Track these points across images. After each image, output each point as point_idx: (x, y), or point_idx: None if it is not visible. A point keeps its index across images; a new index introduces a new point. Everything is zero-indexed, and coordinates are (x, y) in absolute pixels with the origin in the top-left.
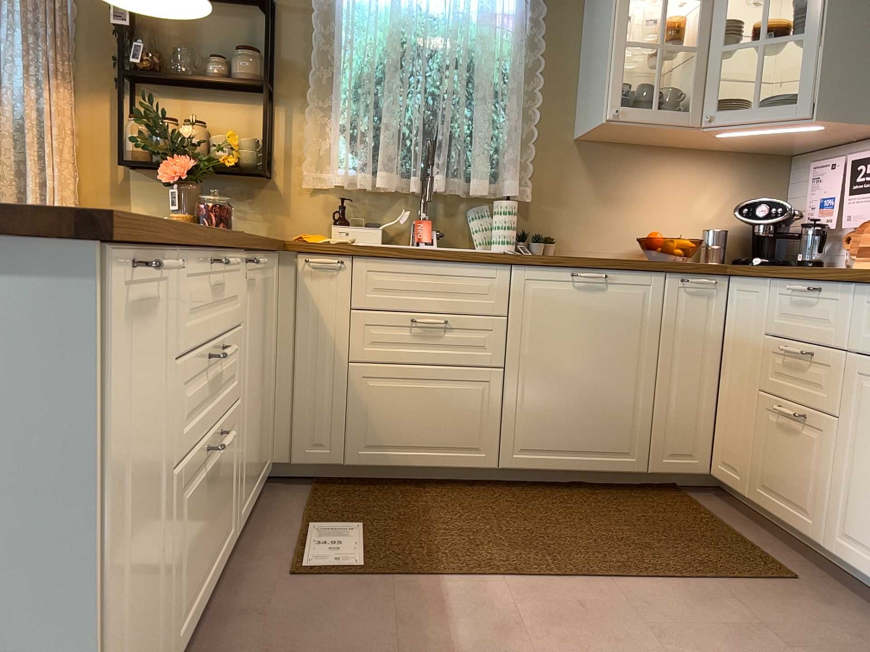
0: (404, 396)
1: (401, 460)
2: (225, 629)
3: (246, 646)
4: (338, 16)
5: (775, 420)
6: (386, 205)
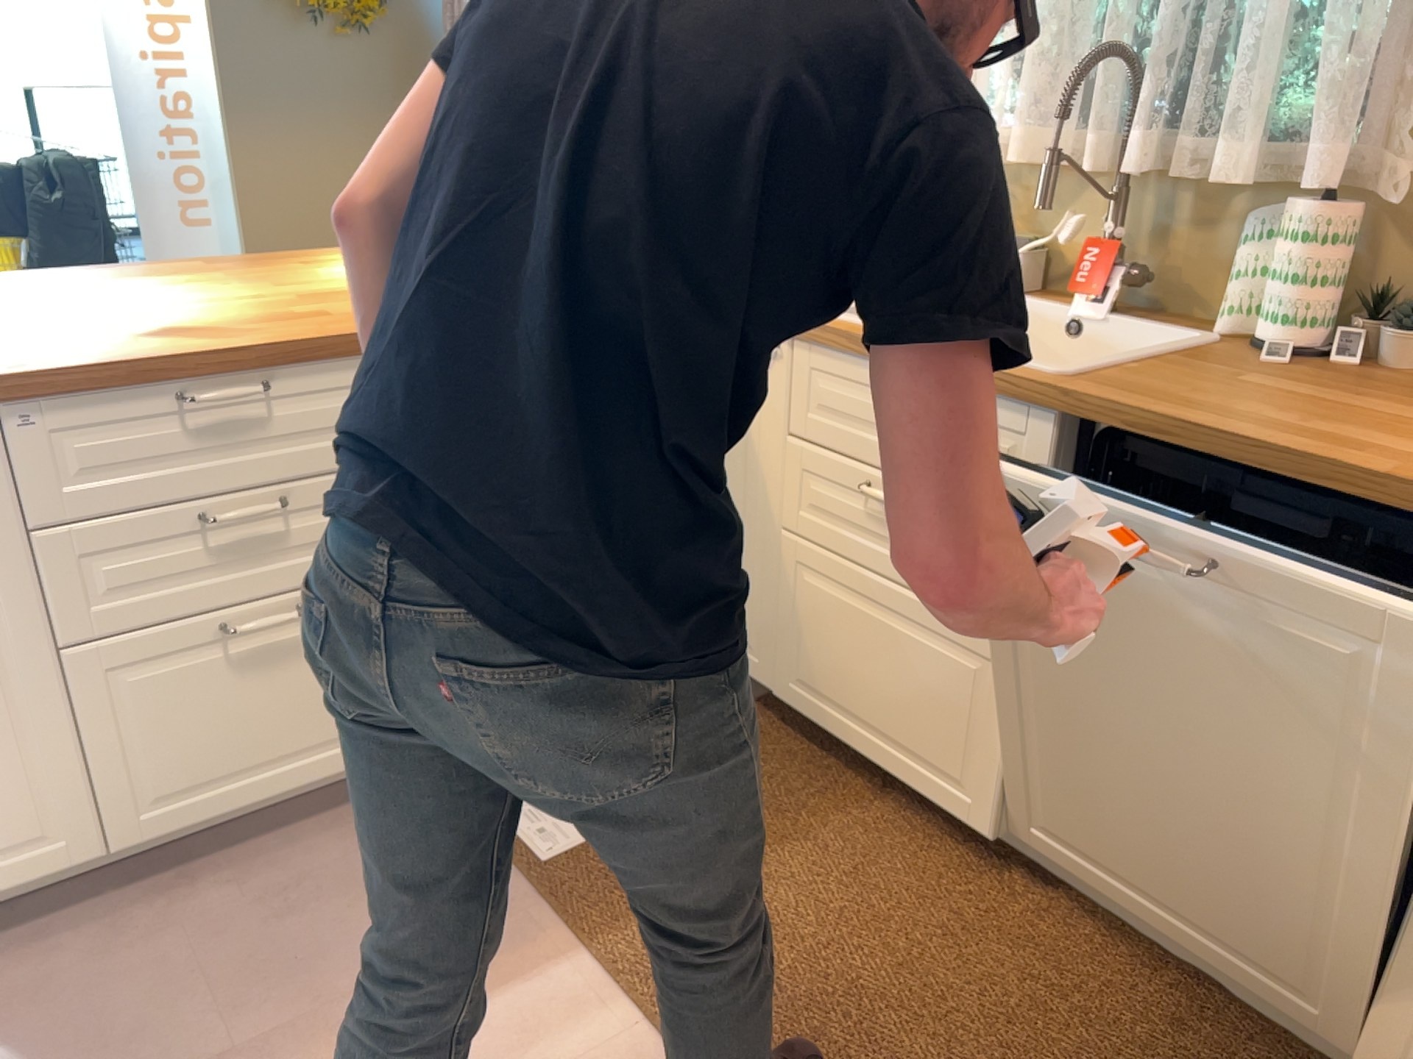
0: (851, 620)
1: (842, 729)
2: (329, 834)
3: (302, 868)
4: None
5: None
6: (1063, 197)
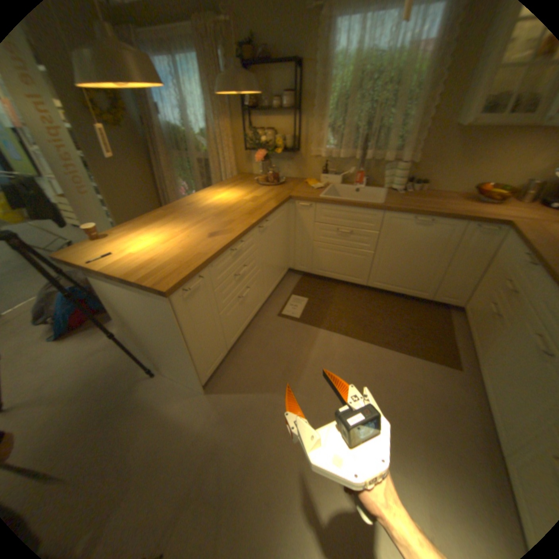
0: (333, 255)
1: (330, 275)
2: (254, 330)
3: (257, 338)
4: (330, 60)
5: (492, 307)
6: (346, 162)
